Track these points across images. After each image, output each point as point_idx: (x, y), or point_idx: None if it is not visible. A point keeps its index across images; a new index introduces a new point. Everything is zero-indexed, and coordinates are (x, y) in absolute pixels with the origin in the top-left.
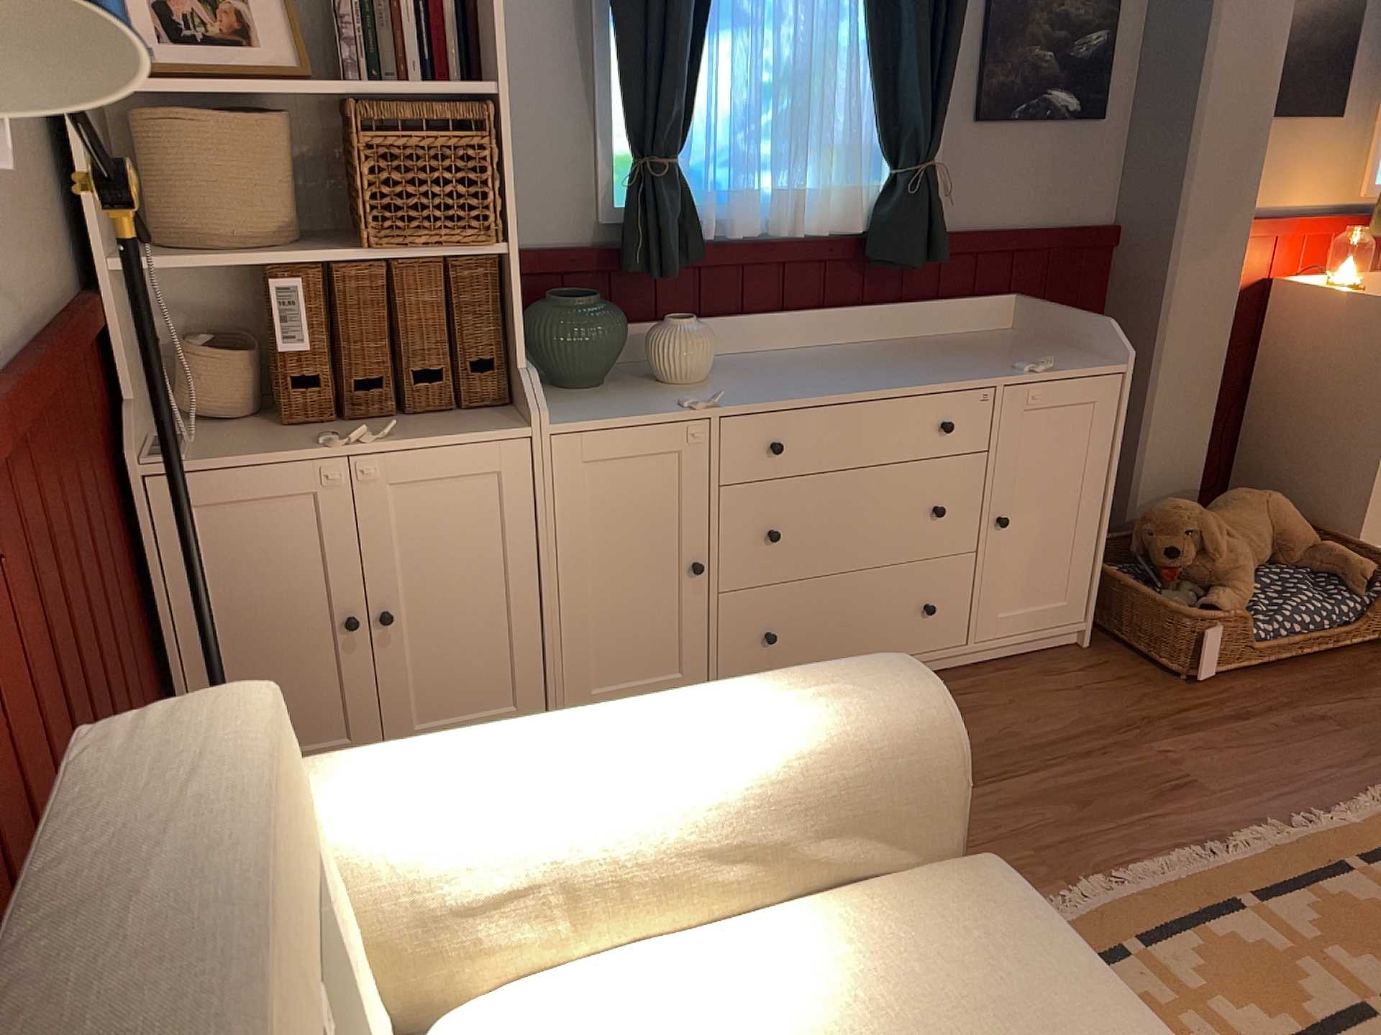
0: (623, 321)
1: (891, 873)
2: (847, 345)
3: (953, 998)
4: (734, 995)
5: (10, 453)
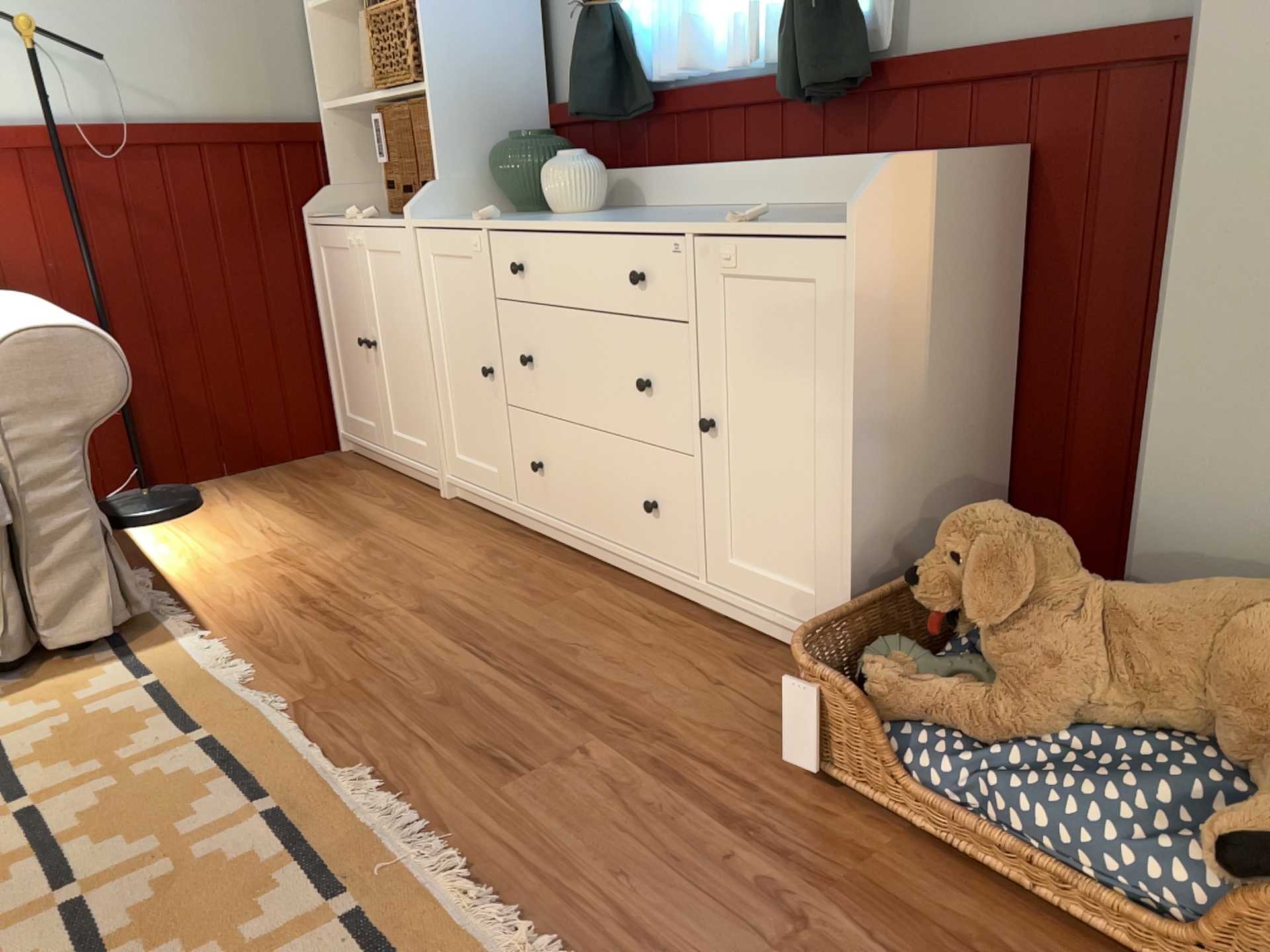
0: (539, 154)
1: None
2: (783, 205)
3: None
4: None
5: (95, 160)
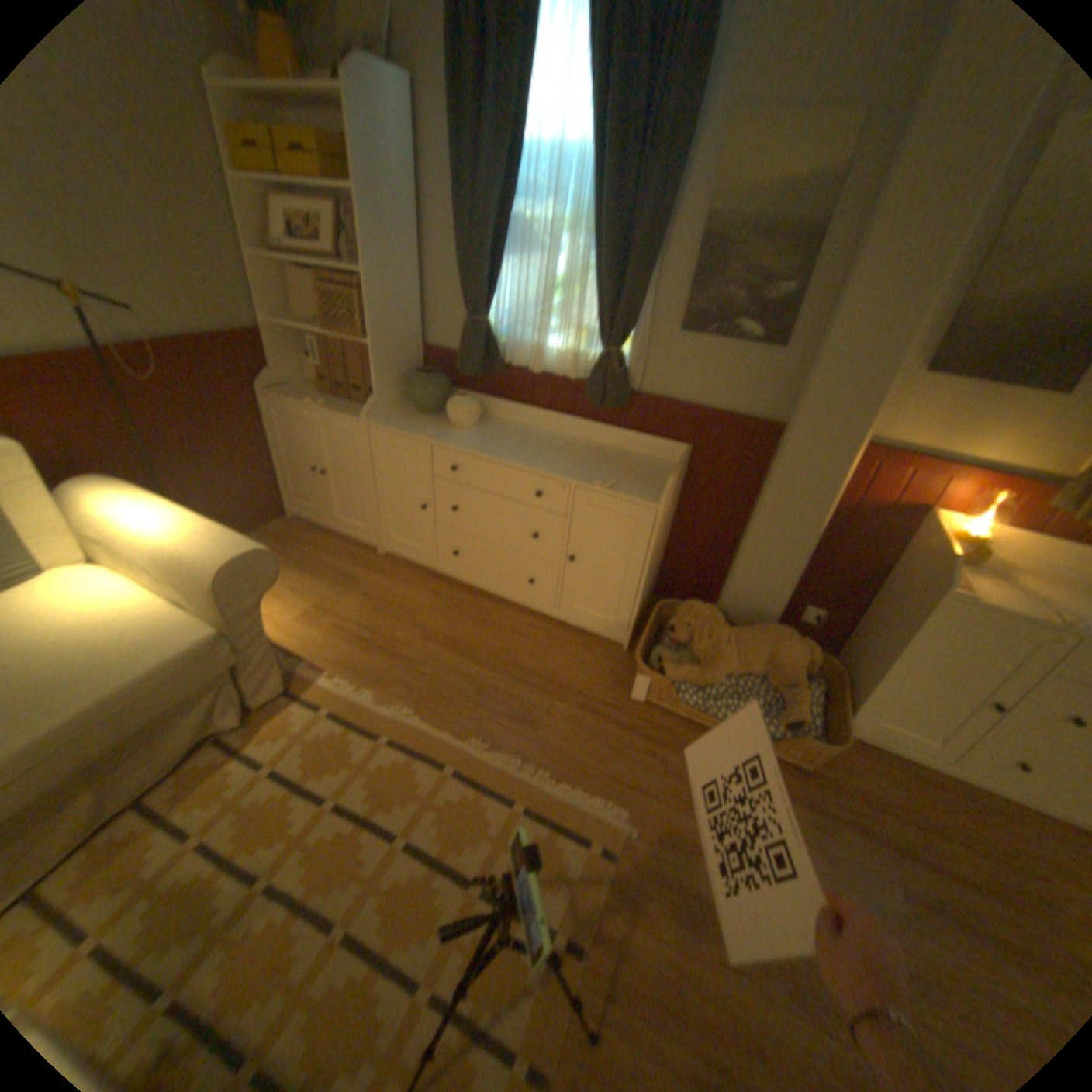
0: (439, 391)
1: (189, 615)
2: (575, 440)
3: (107, 647)
4: (101, 607)
5: (114, 369)
